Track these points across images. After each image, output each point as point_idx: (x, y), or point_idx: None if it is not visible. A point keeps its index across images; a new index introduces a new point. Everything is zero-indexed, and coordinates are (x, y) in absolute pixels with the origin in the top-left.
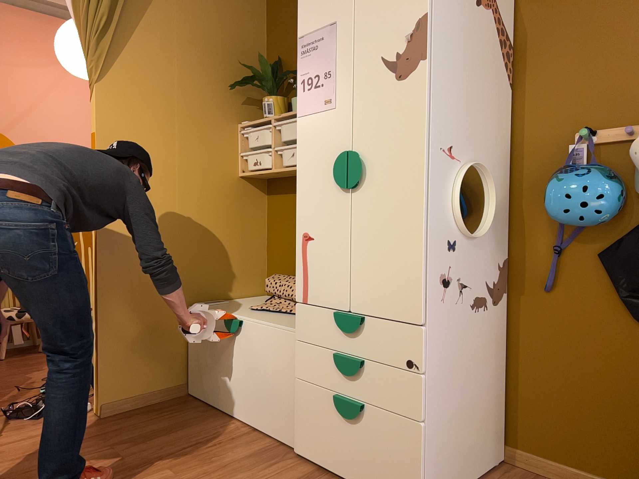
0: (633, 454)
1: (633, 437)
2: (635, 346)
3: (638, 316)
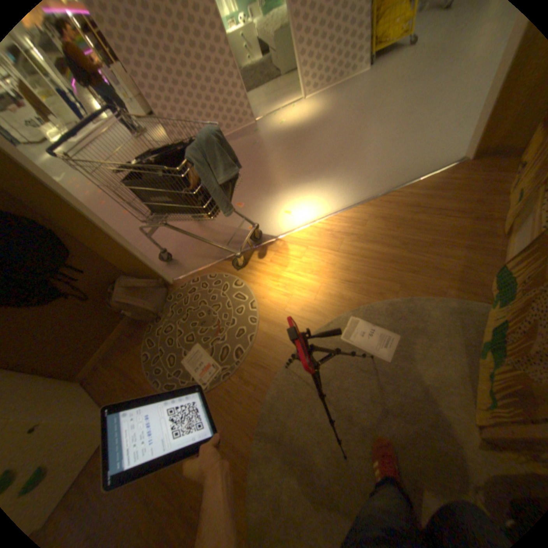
0: (99, 330)
1: (93, 327)
2: (54, 312)
3: (41, 305)
